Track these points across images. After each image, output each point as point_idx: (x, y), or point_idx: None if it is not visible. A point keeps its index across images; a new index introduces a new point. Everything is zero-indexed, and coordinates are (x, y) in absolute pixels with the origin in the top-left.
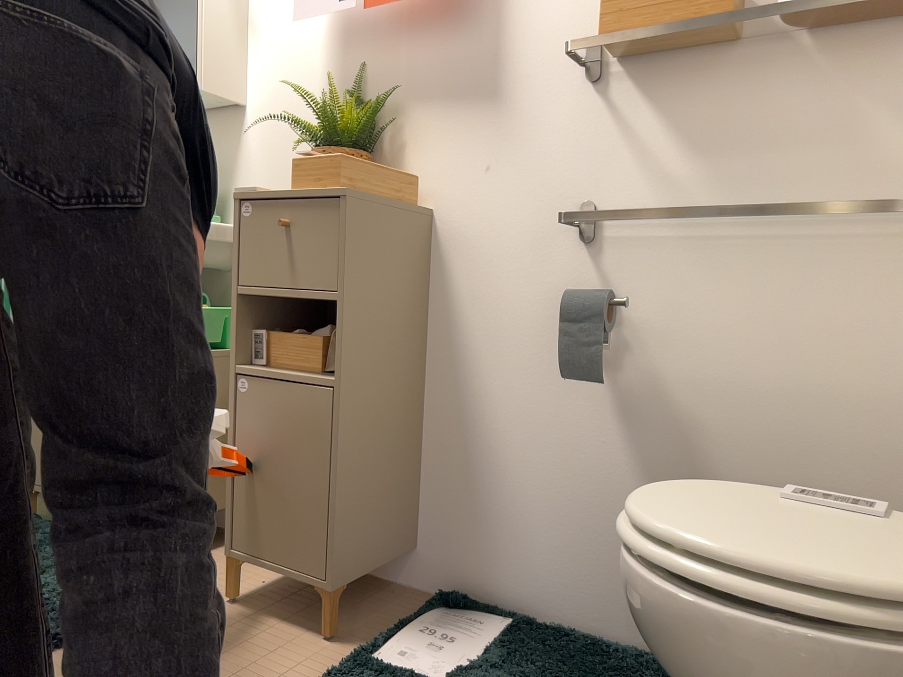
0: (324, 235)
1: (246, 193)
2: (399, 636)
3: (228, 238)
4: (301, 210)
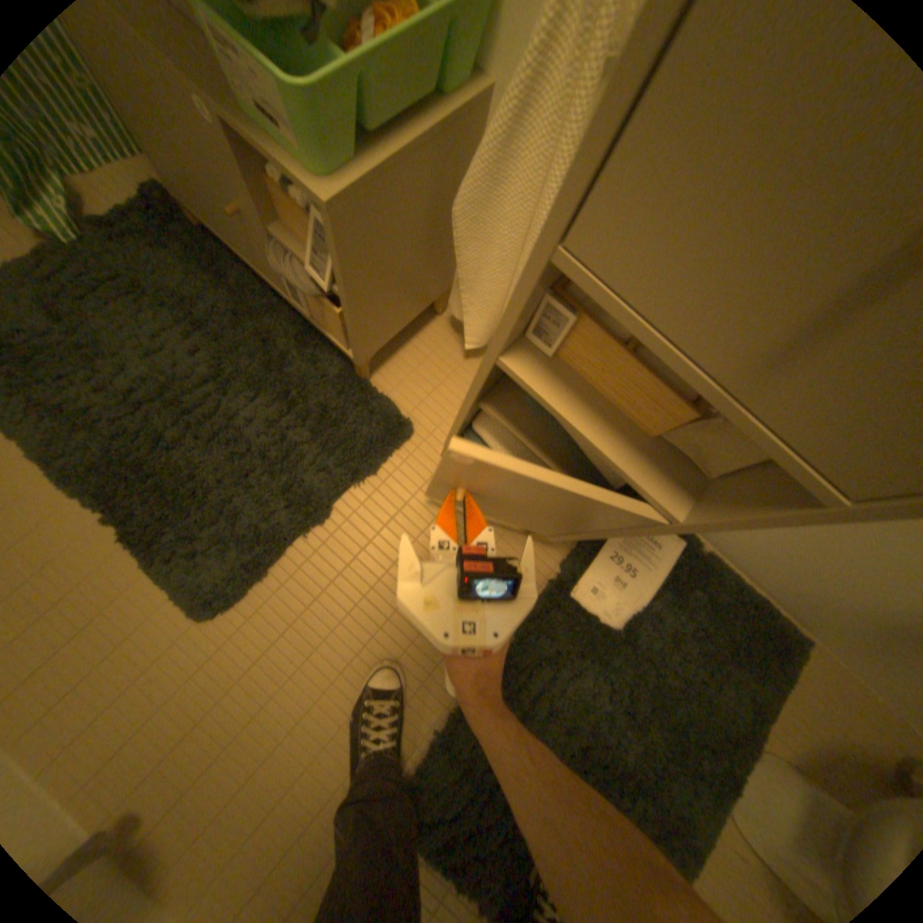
0: None
1: None
2: (597, 562)
3: None
4: None
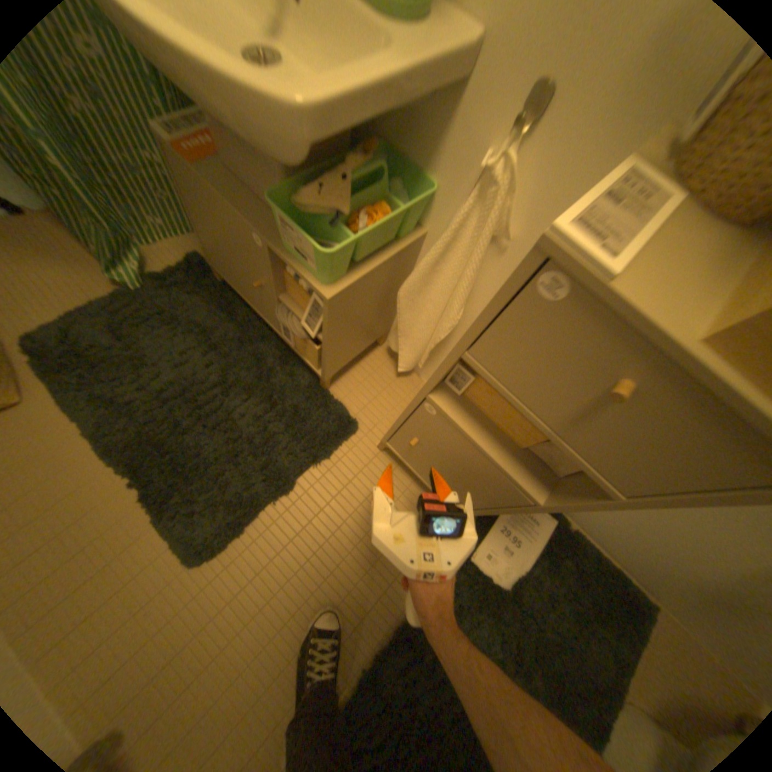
0: (698, 461)
1: (585, 253)
2: (491, 534)
3: (446, 78)
4: (694, 399)
